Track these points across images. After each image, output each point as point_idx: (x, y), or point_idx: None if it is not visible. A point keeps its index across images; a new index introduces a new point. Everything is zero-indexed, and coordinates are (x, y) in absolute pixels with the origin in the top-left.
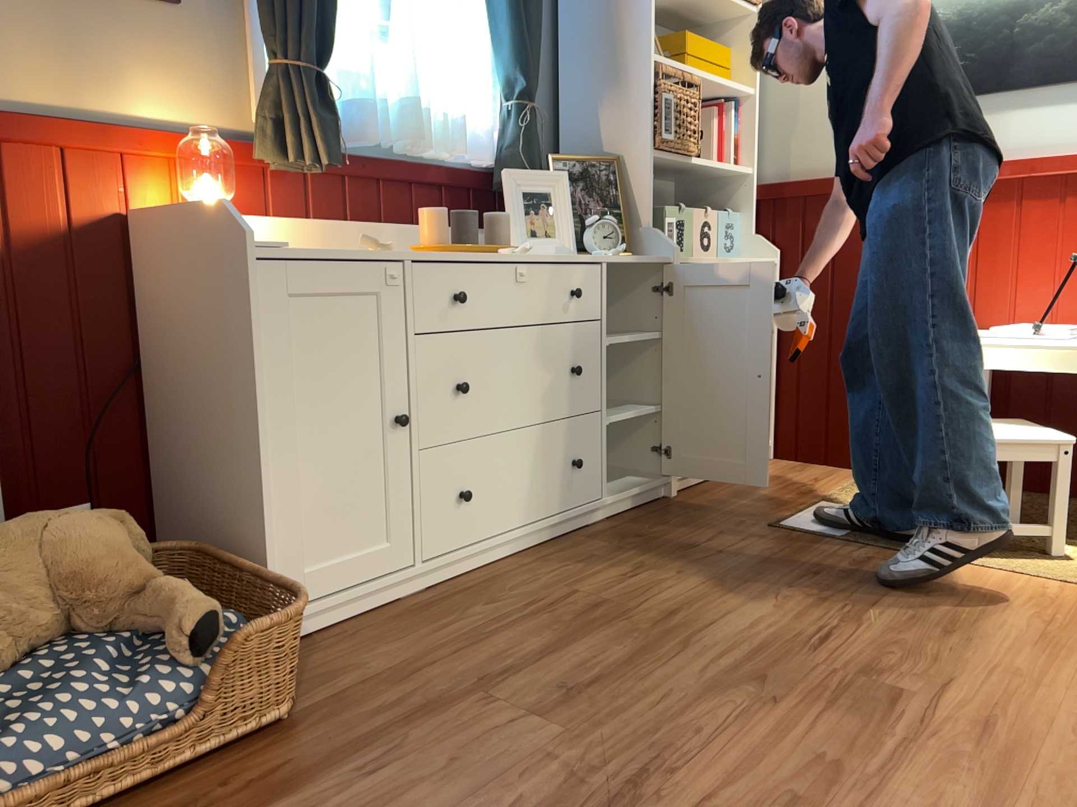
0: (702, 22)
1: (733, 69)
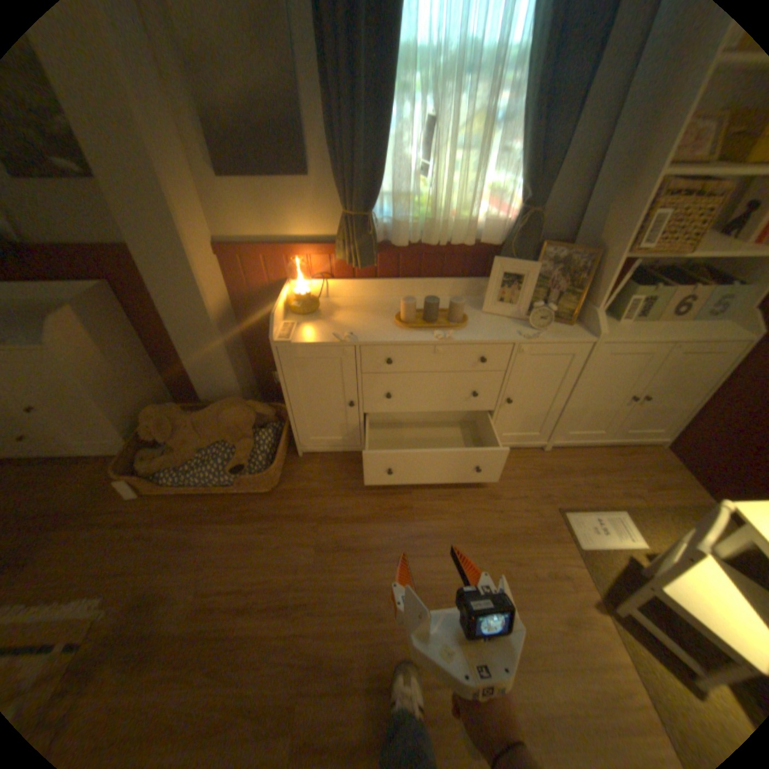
0: None
1: None
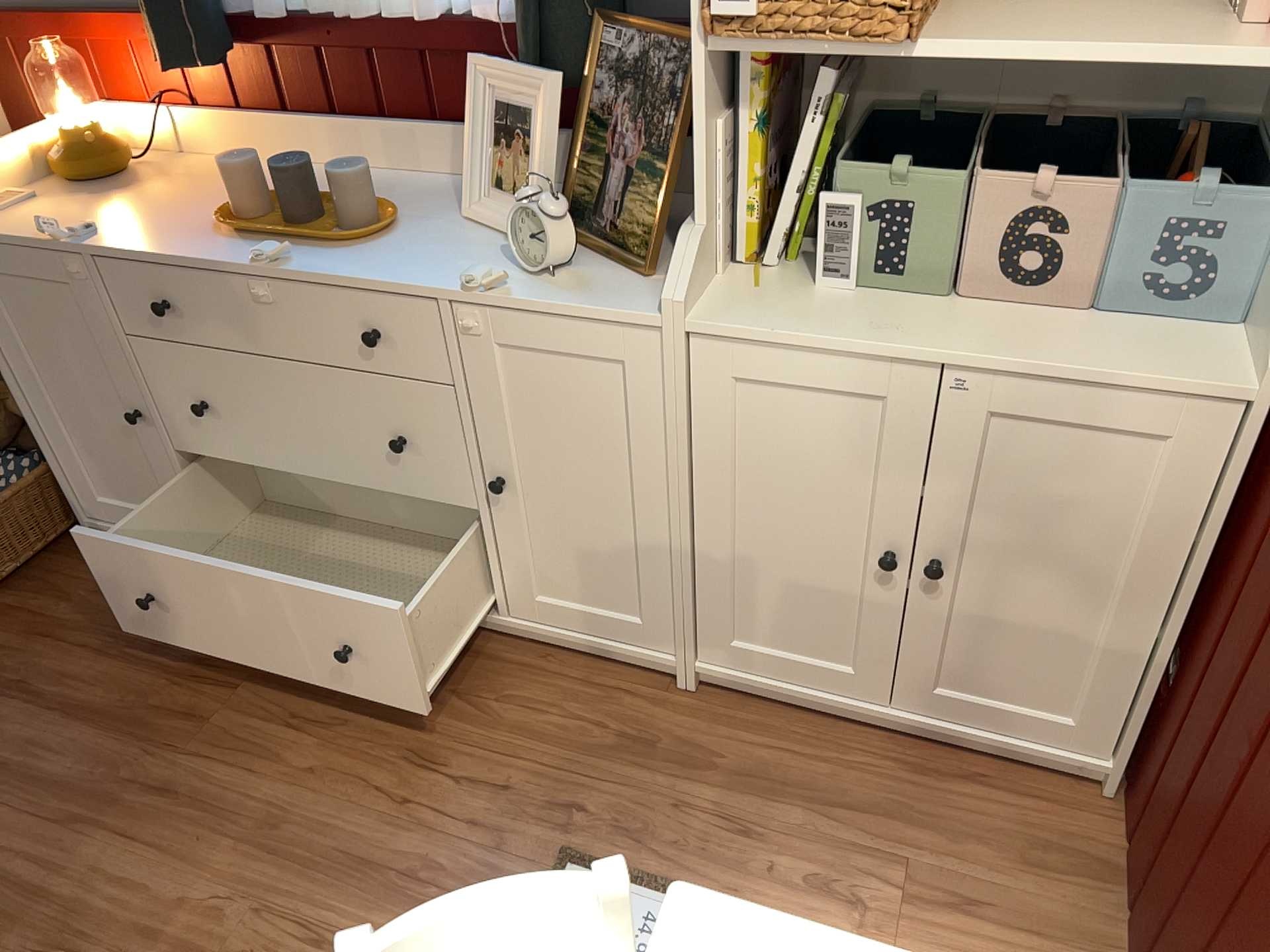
0: None
1: None
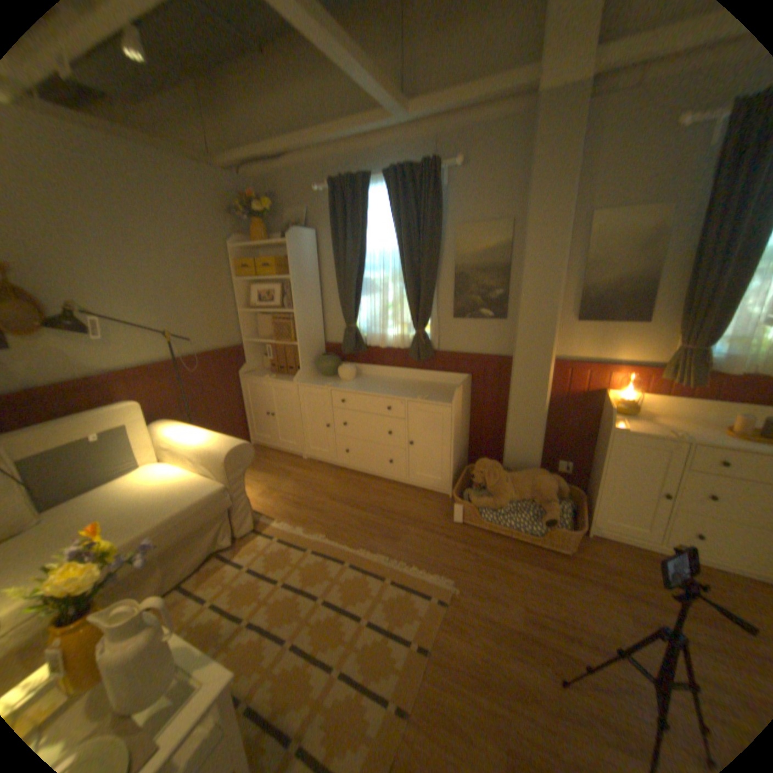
0: None
1: None
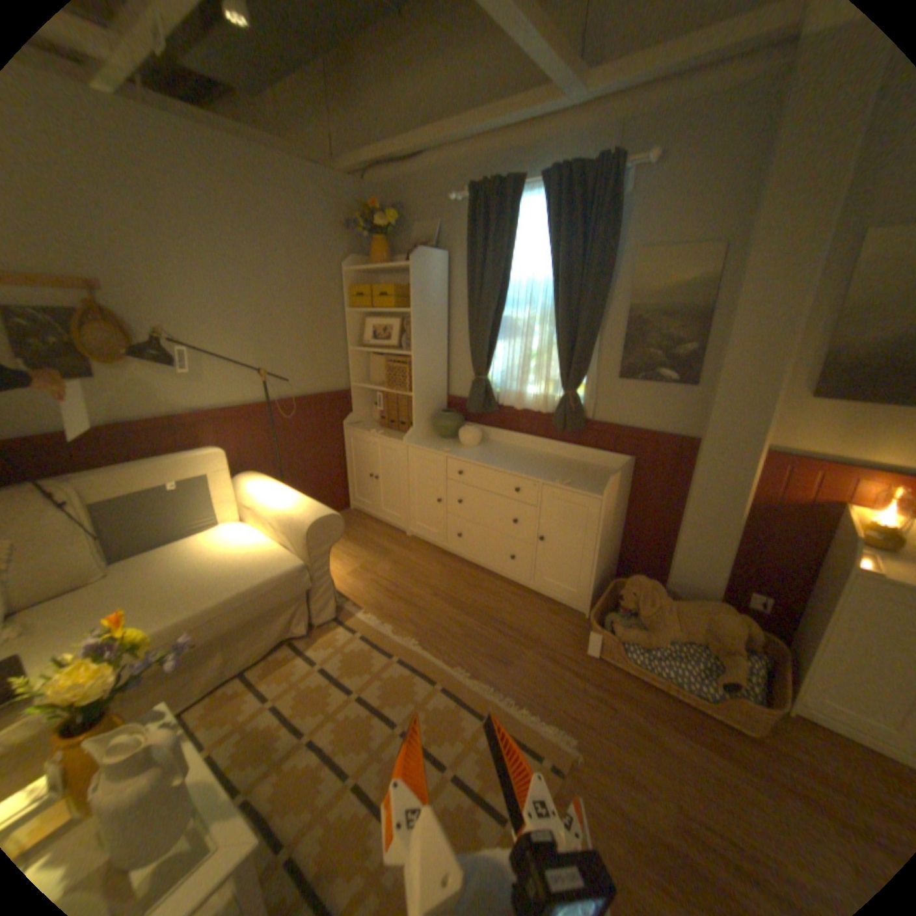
0: None
1: None
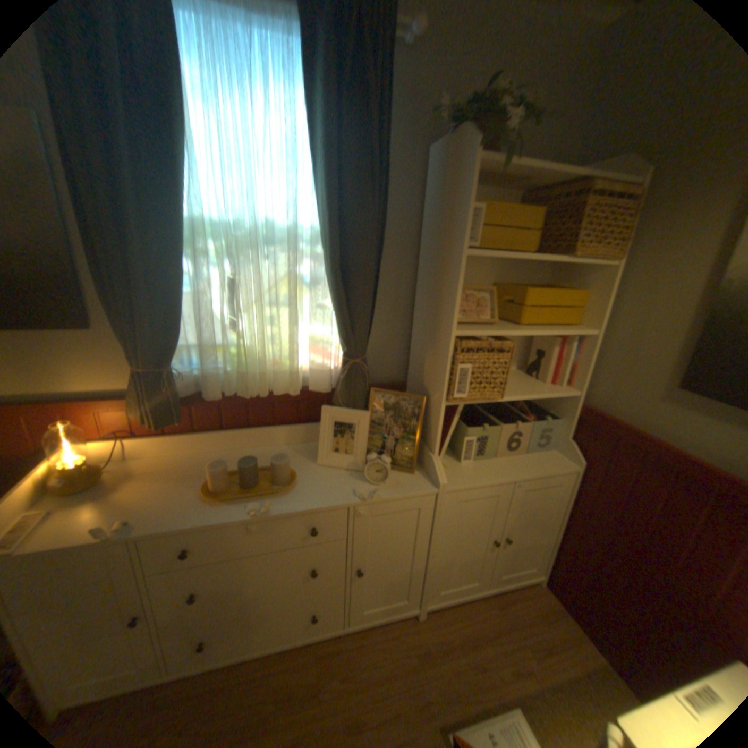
0: (570, 262)
1: (587, 306)
